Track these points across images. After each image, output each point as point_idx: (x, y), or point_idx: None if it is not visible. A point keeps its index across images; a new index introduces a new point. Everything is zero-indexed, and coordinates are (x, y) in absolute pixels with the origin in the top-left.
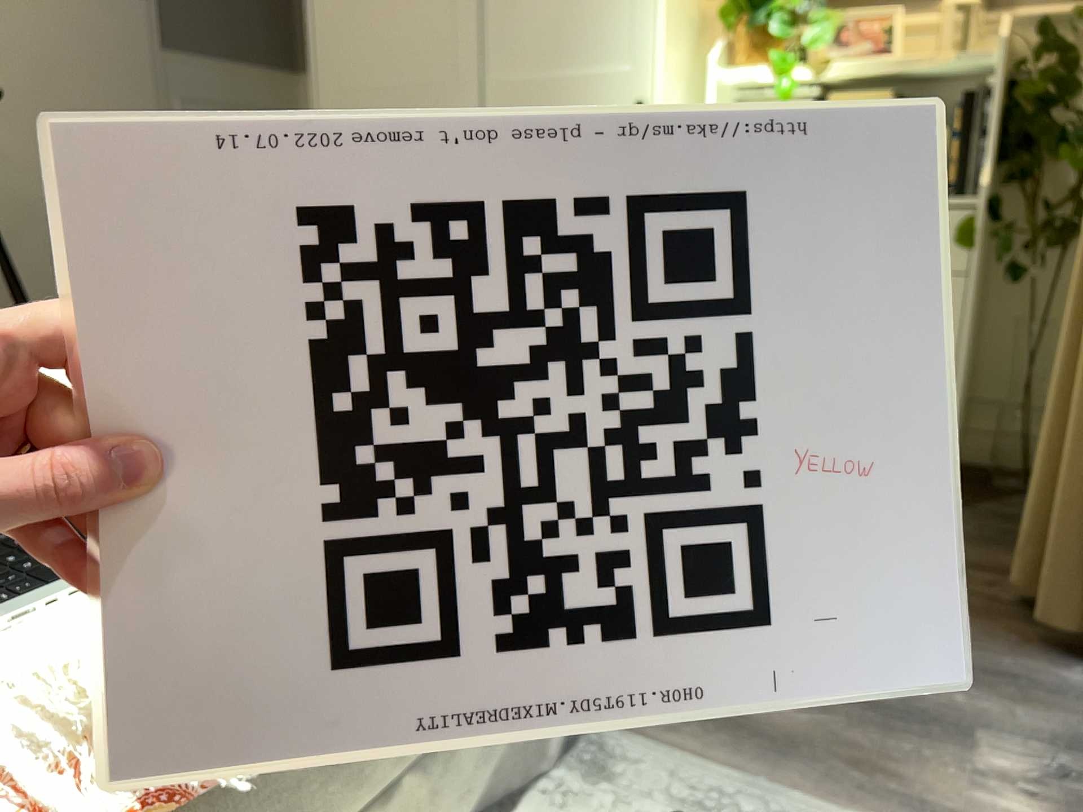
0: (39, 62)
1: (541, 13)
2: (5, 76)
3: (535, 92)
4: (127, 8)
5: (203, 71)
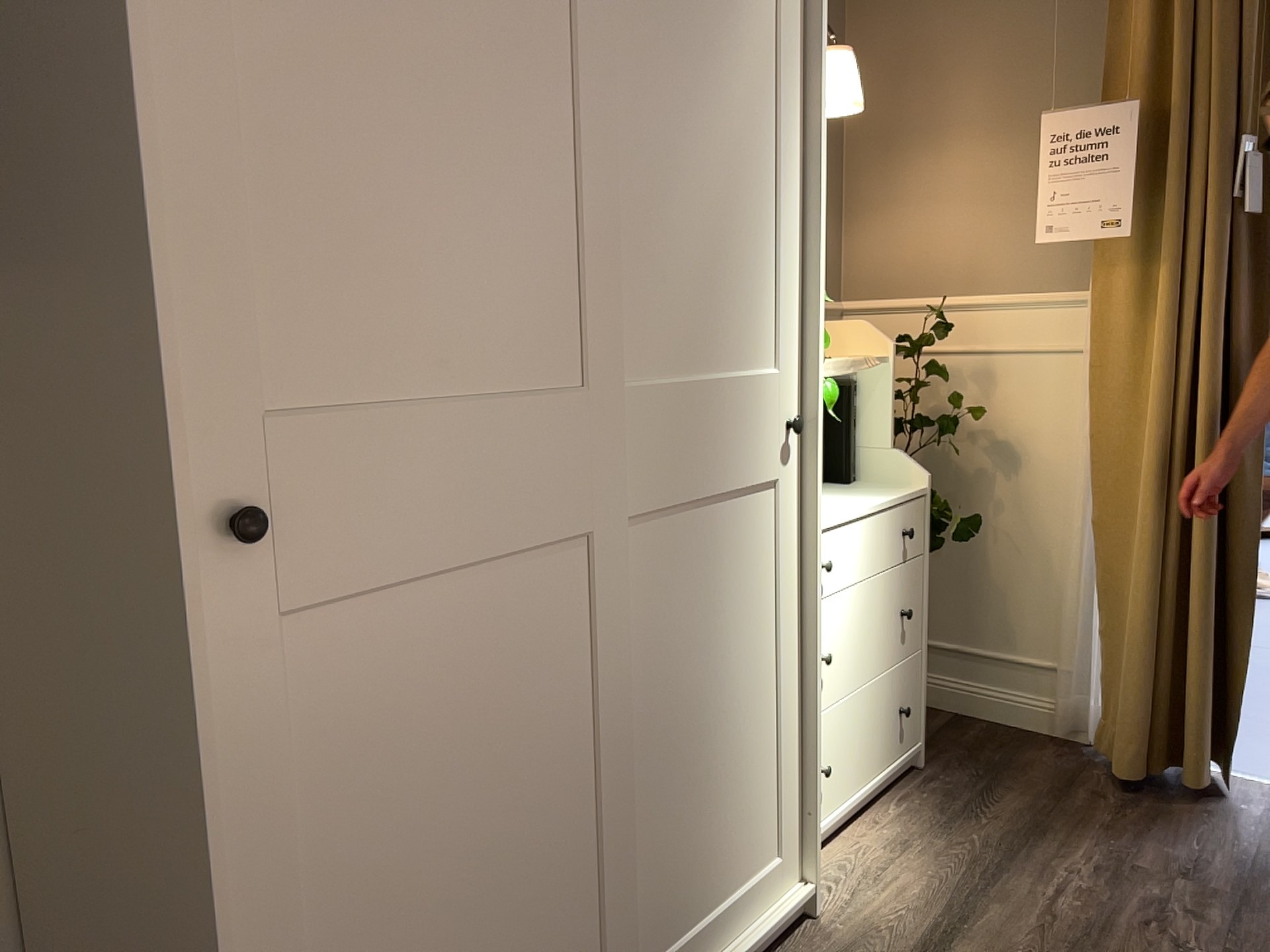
0: None
1: (687, 281)
2: None
3: (687, 407)
4: None
5: None
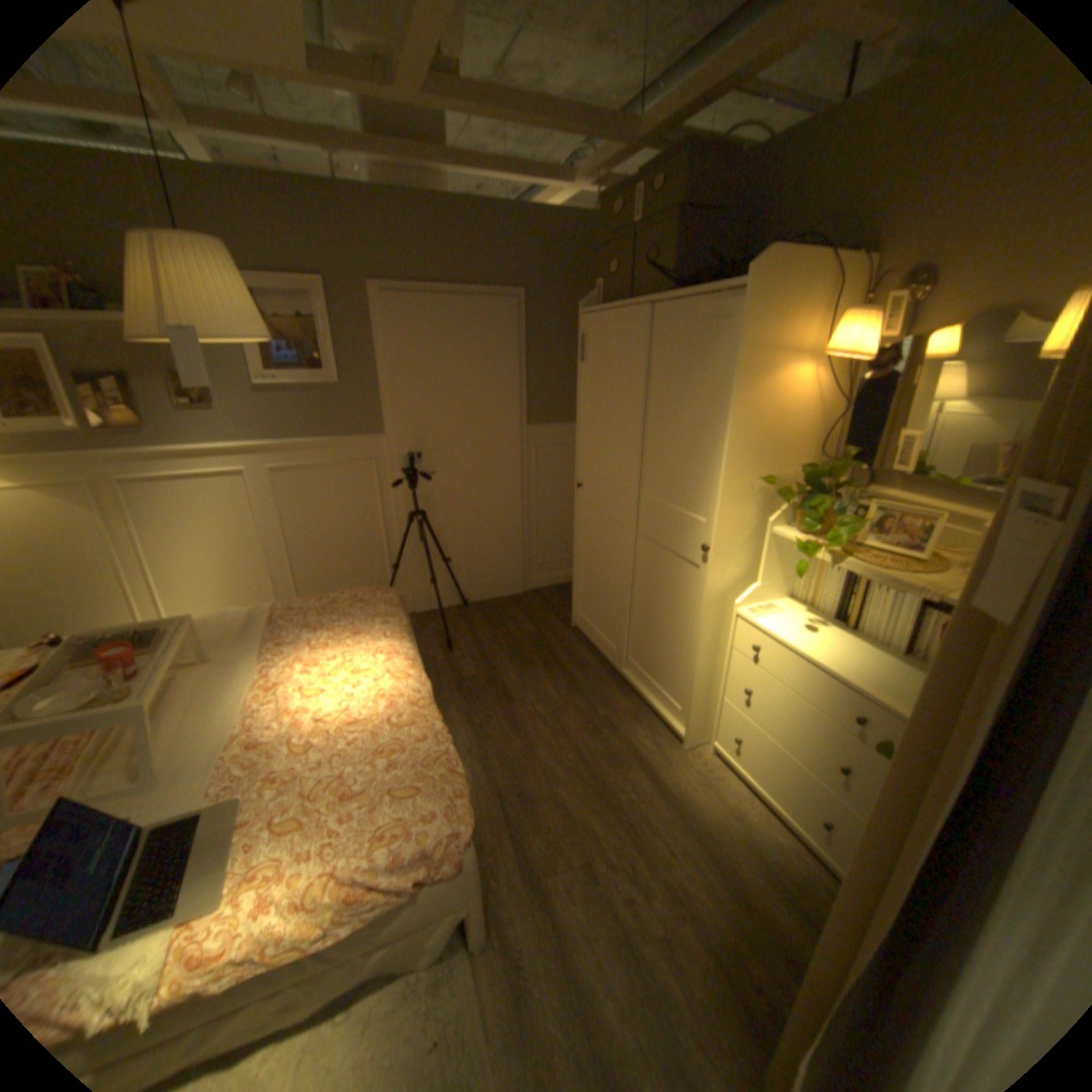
0: (464, 445)
1: (669, 467)
2: (448, 454)
3: (661, 511)
4: (508, 411)
5: (549, 431)
